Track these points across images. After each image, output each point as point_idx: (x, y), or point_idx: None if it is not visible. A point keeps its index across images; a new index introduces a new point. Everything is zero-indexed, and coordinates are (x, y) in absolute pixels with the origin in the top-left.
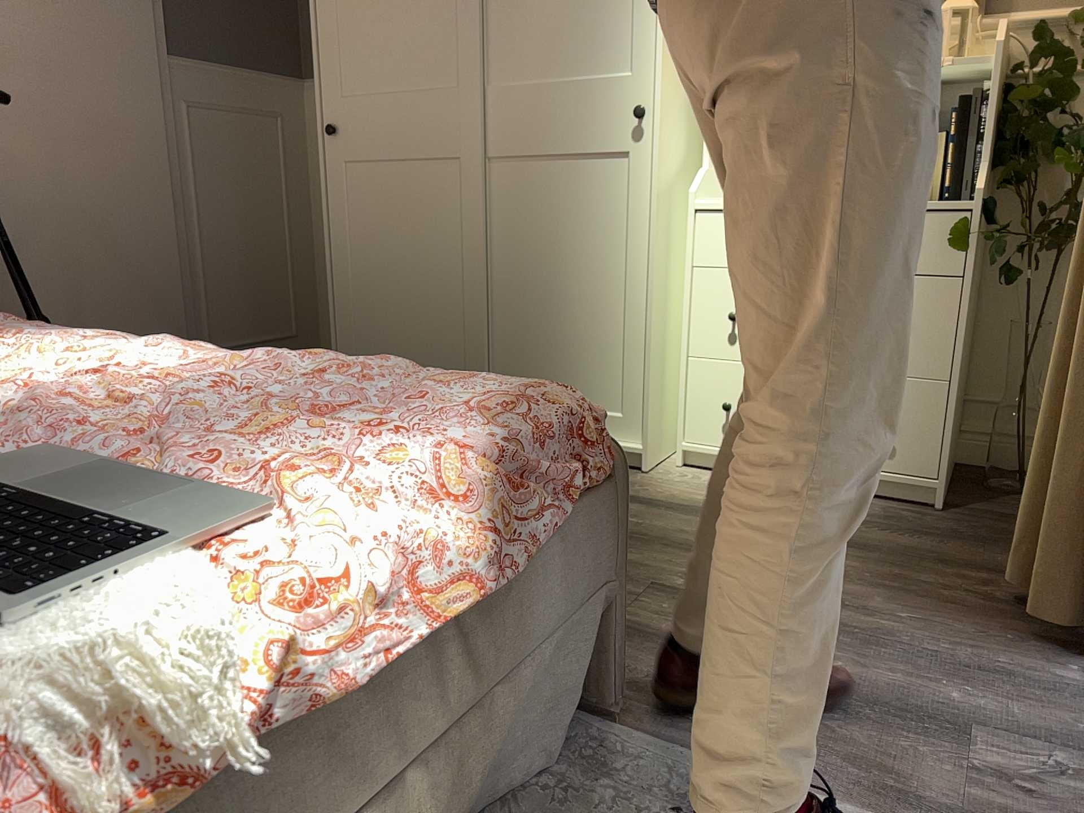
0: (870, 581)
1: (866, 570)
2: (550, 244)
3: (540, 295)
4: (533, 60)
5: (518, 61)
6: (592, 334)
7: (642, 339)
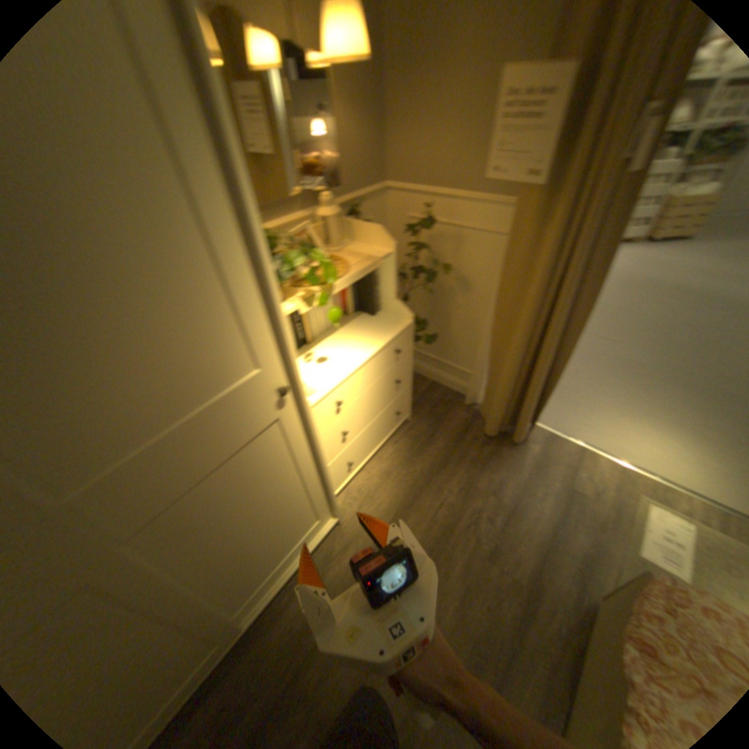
0: (474, 471)
1: (465, 468)
2: (240, 515)
3: (247, 542)
4: (137, 425)
5: (110, 441)
6: (292, 515)
7: (322, 486)
